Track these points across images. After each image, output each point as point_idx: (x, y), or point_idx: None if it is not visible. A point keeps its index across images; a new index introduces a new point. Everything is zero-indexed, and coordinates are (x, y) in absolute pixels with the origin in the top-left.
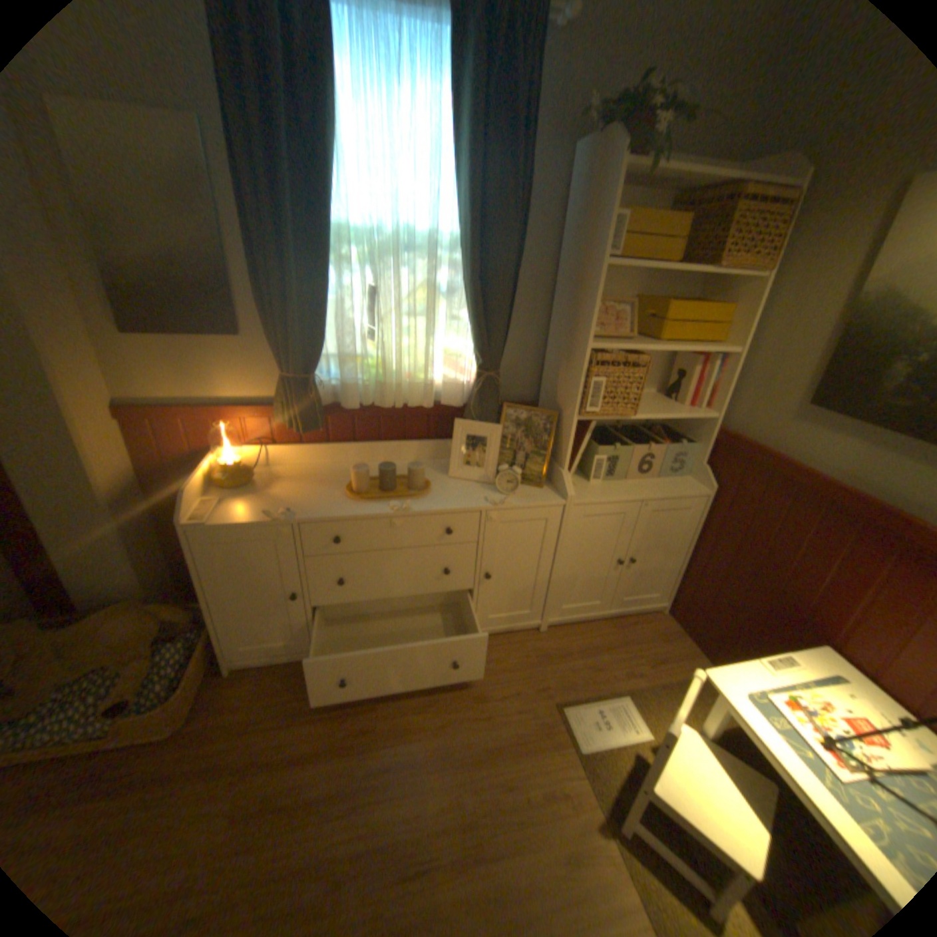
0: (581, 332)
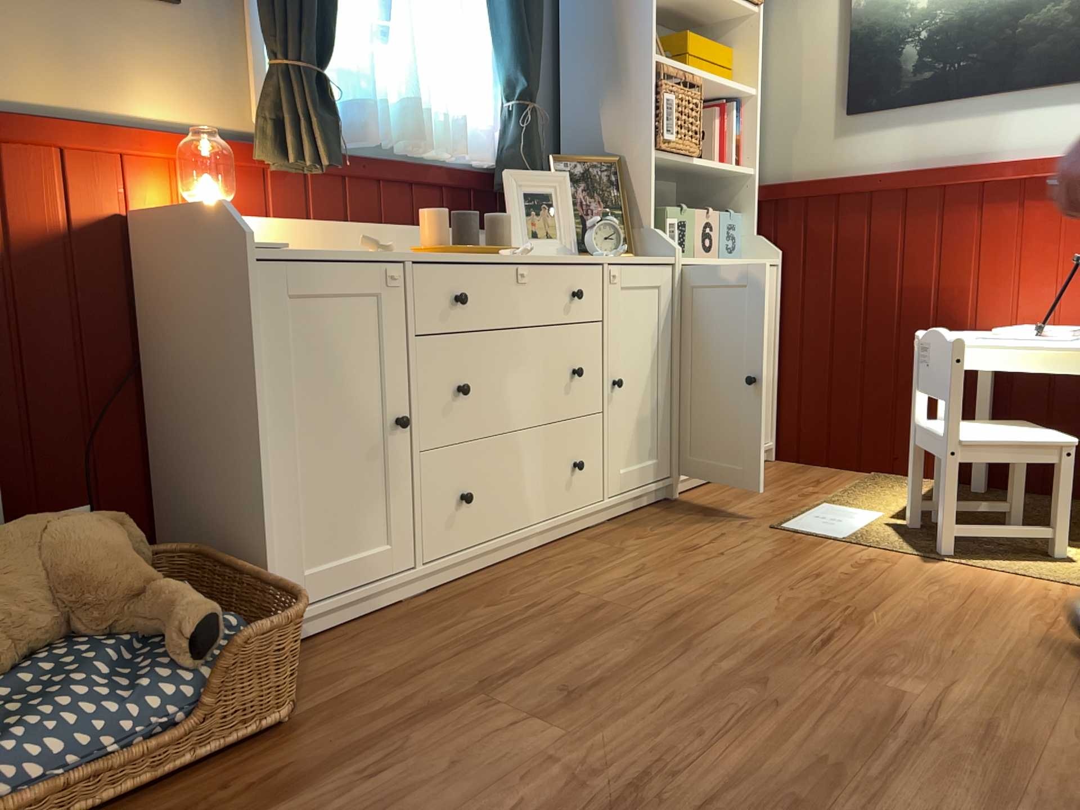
0: (633, 44)
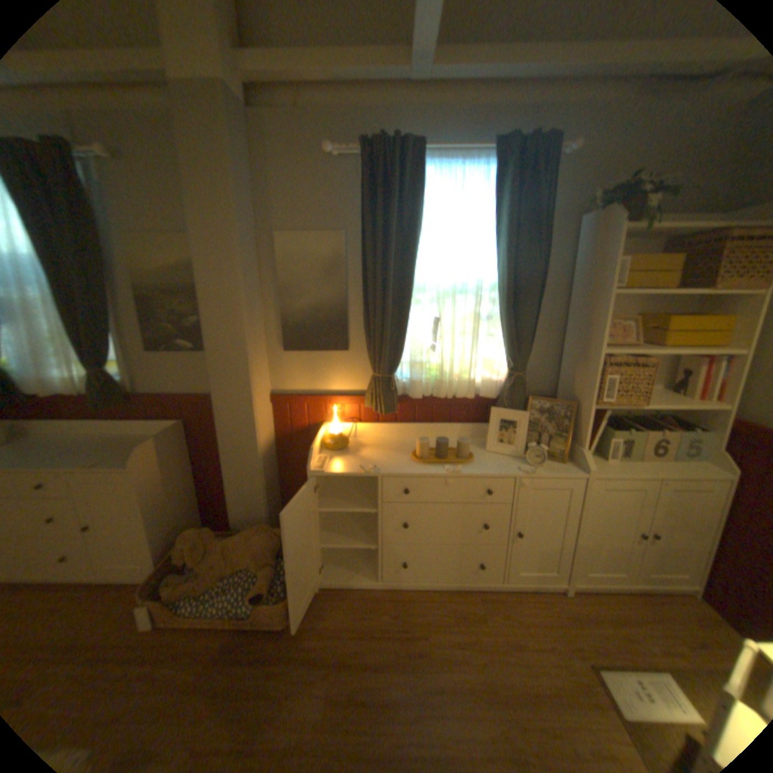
0: (594, 341)
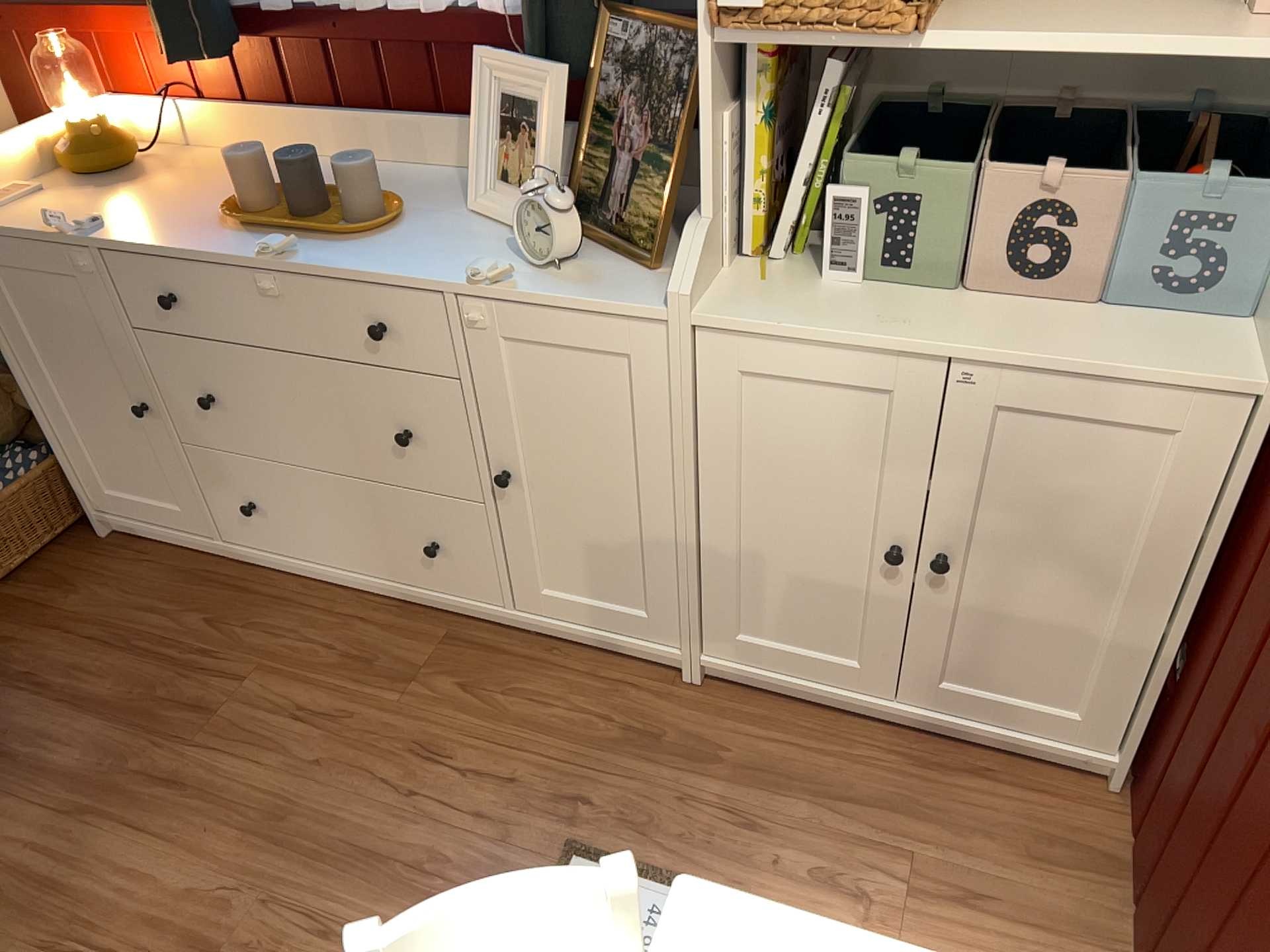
0: None
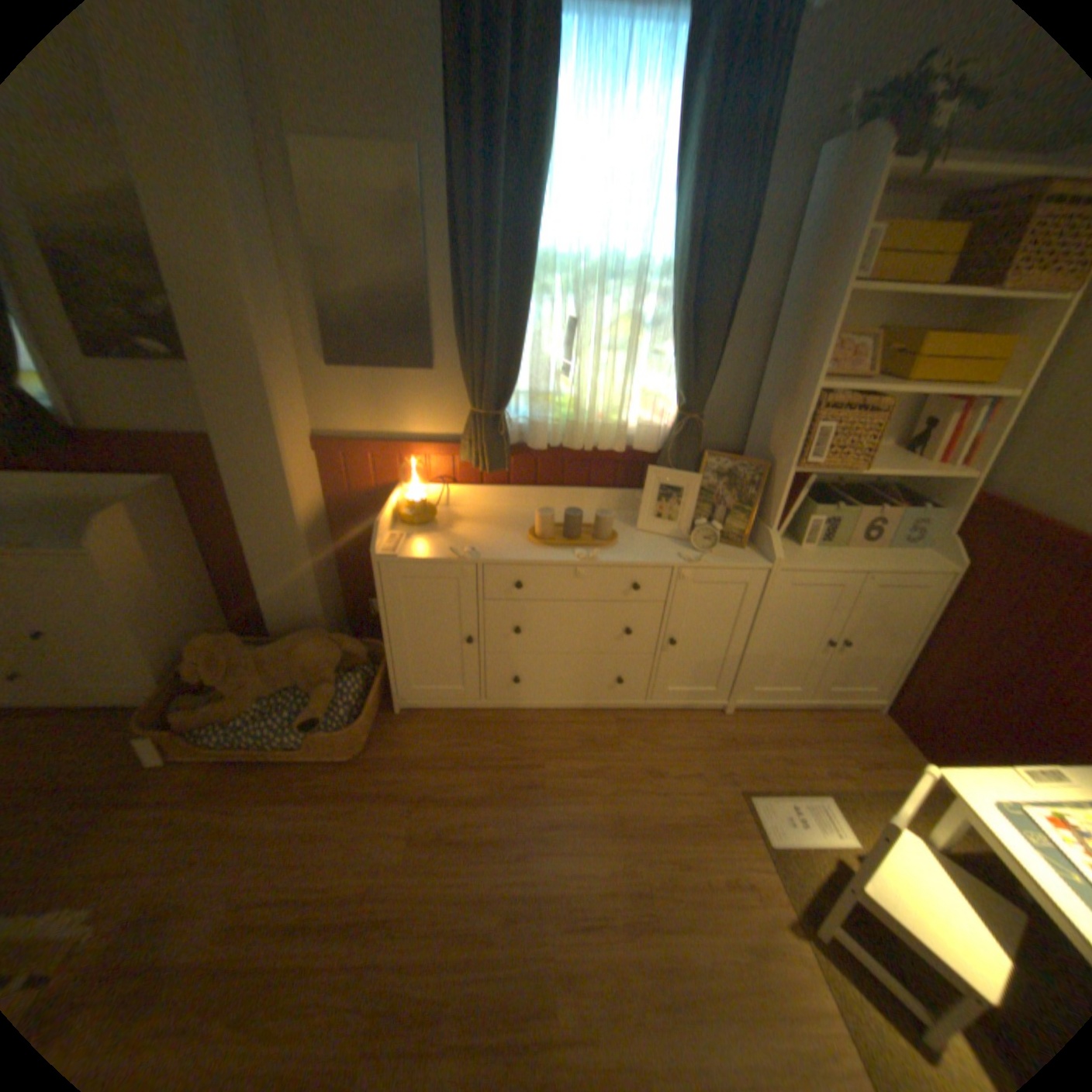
0: (809, 369)
